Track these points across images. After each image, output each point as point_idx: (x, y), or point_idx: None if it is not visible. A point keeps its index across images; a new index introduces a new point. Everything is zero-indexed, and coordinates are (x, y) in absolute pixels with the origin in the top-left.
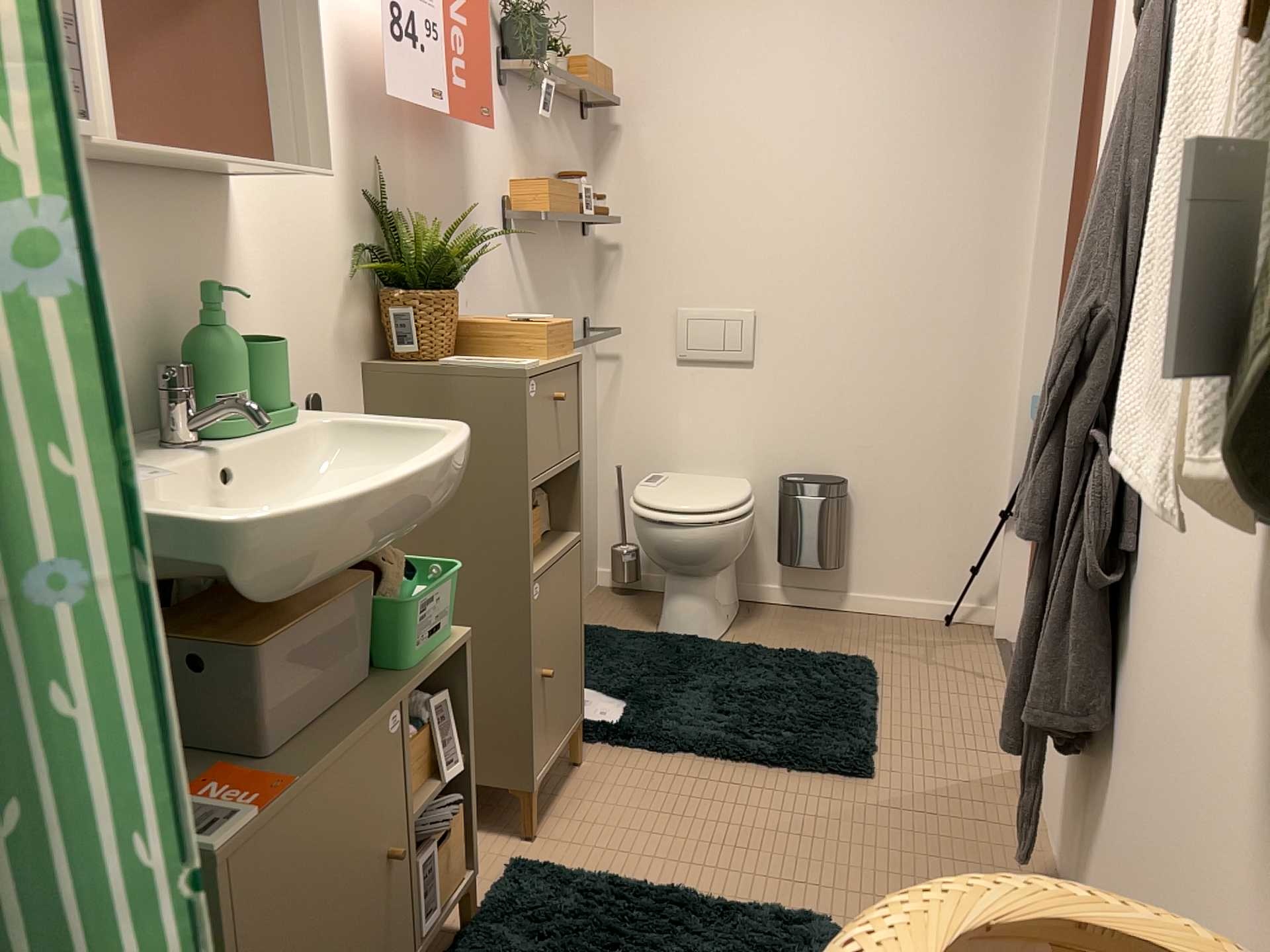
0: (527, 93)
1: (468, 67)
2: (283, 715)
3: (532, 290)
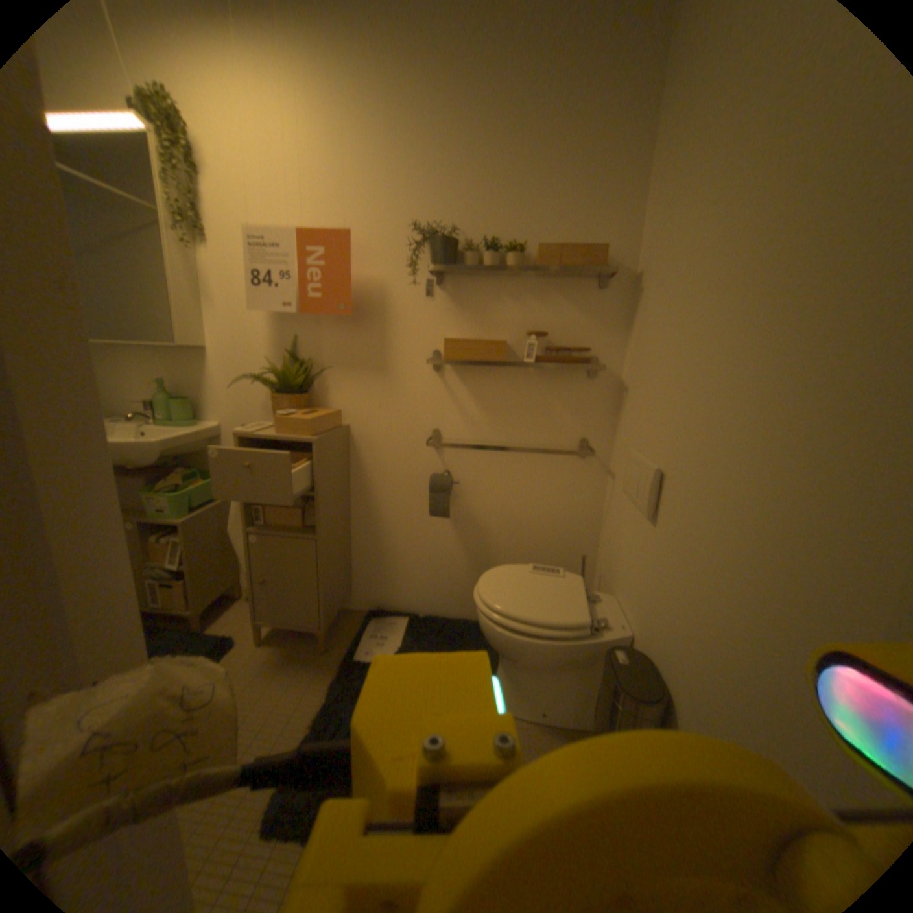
0: (483, 277)
1: (324, 282)
2: None
3: (476, 406)
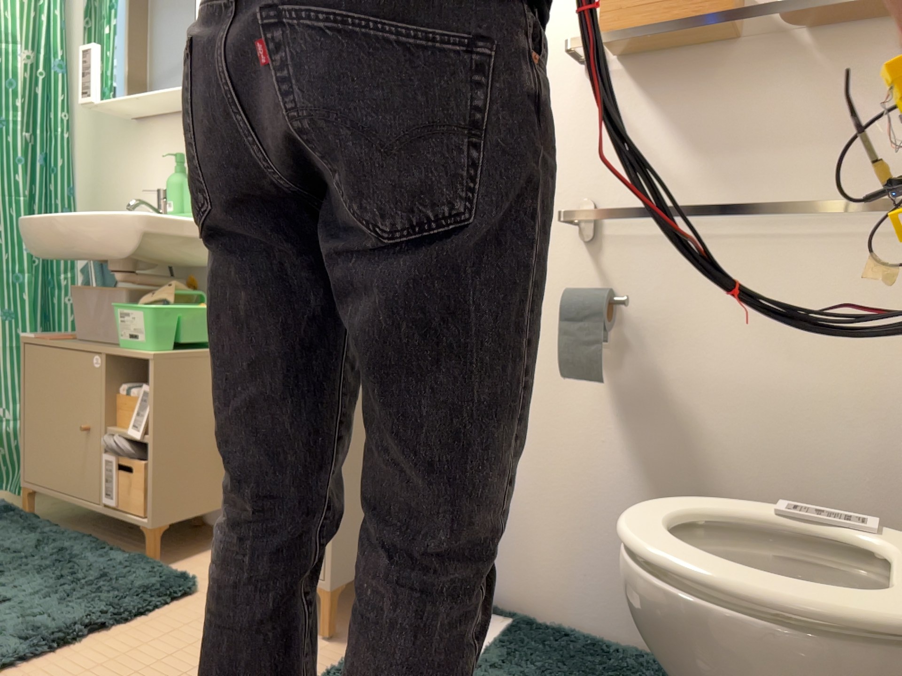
0: None
1: None
2: (89, 326)
3: (667, 146)
